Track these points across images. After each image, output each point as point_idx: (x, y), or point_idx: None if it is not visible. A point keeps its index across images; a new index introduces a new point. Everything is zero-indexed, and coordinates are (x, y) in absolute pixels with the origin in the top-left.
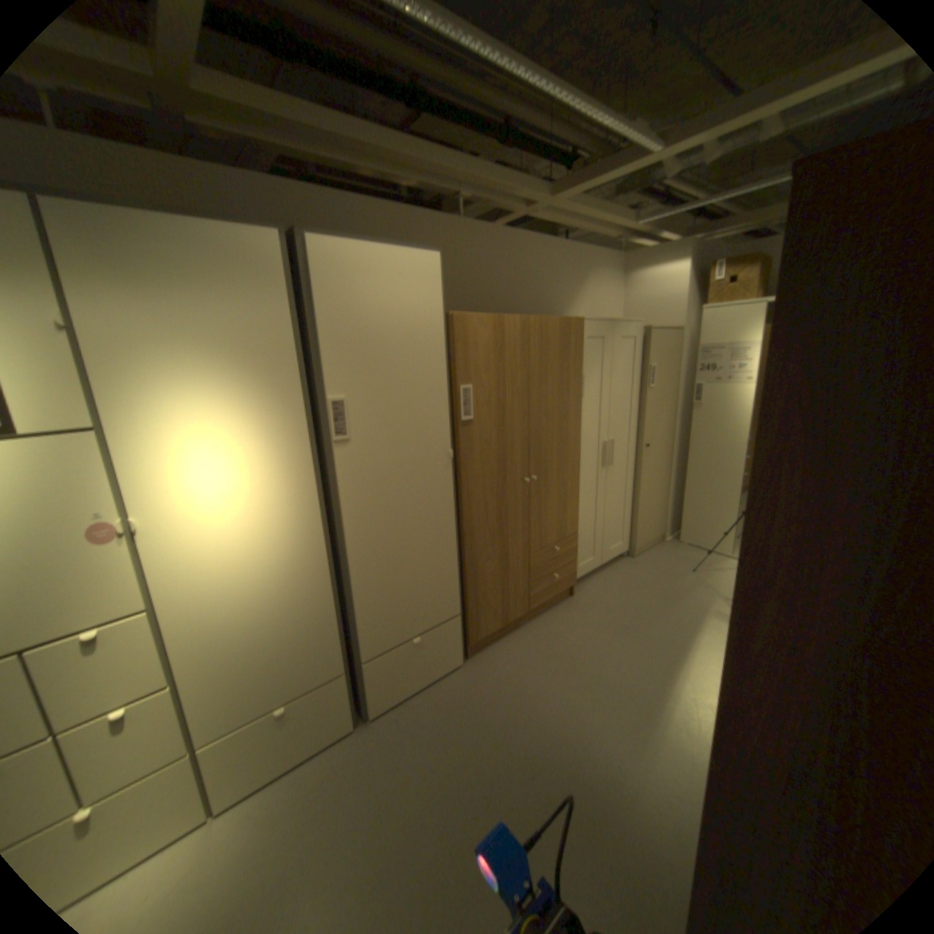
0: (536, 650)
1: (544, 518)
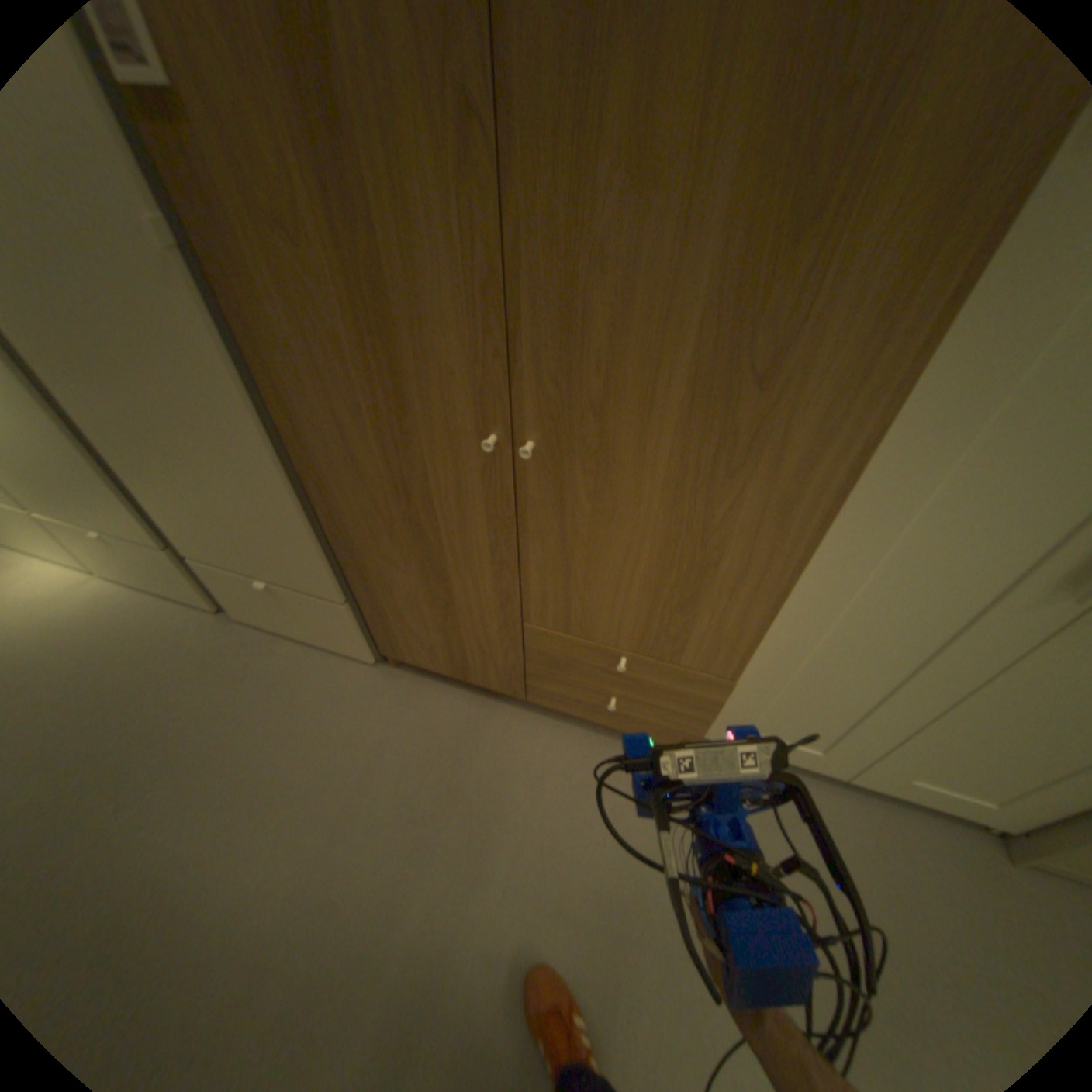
0: (466, 757)
1: (590, 577)
